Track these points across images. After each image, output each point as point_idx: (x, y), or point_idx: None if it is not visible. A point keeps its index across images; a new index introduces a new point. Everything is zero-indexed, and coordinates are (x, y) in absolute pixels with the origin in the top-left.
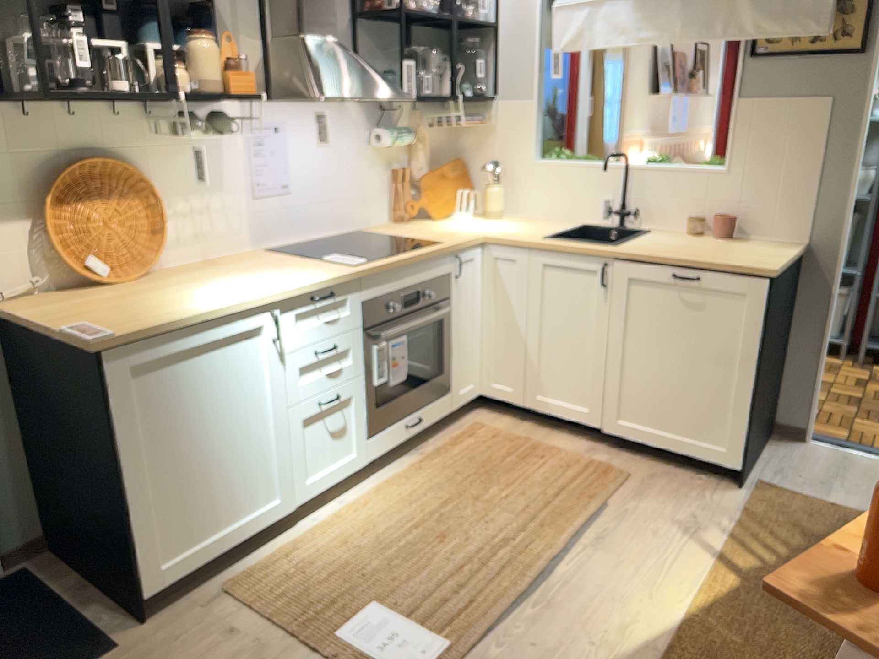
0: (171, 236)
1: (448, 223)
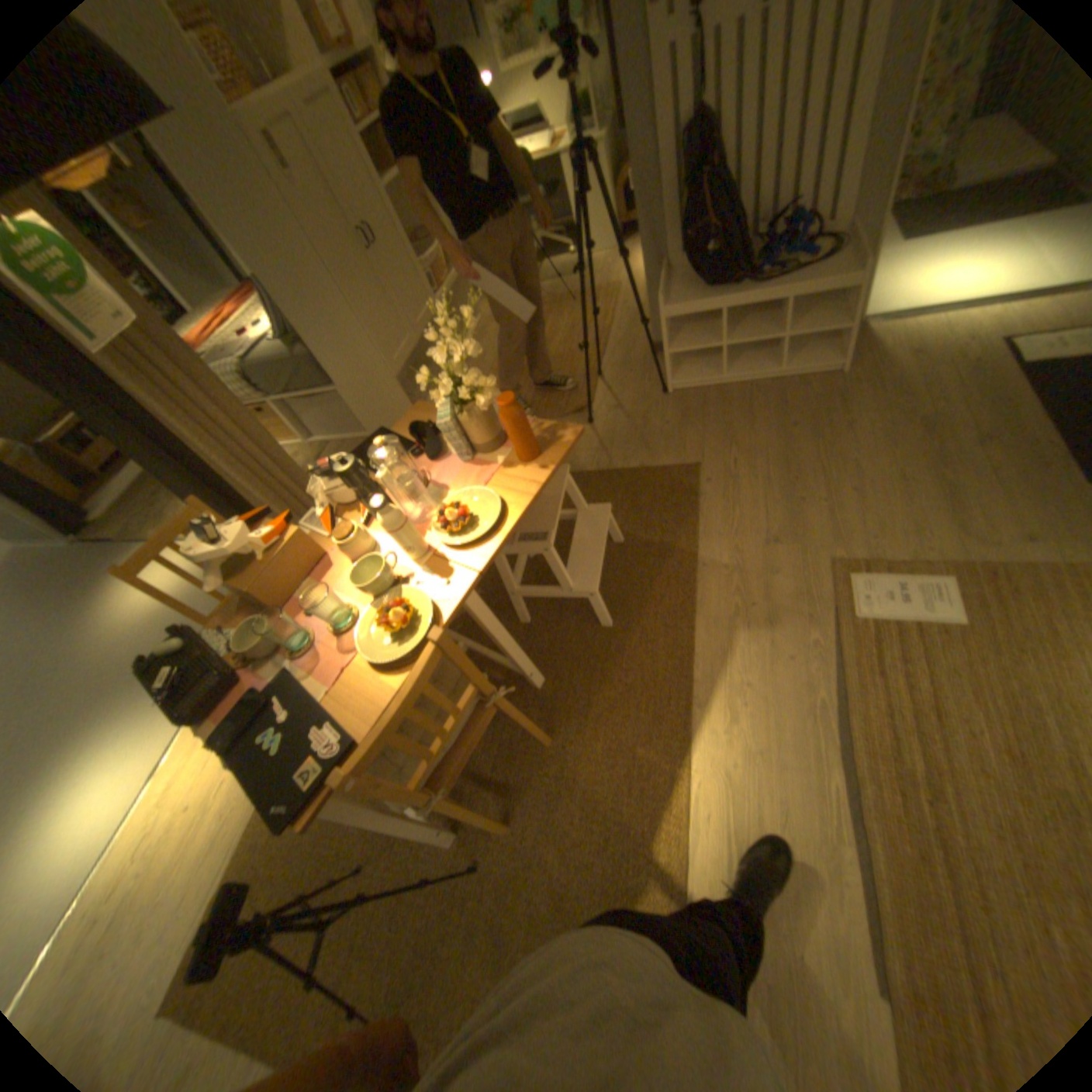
0: None
1: None
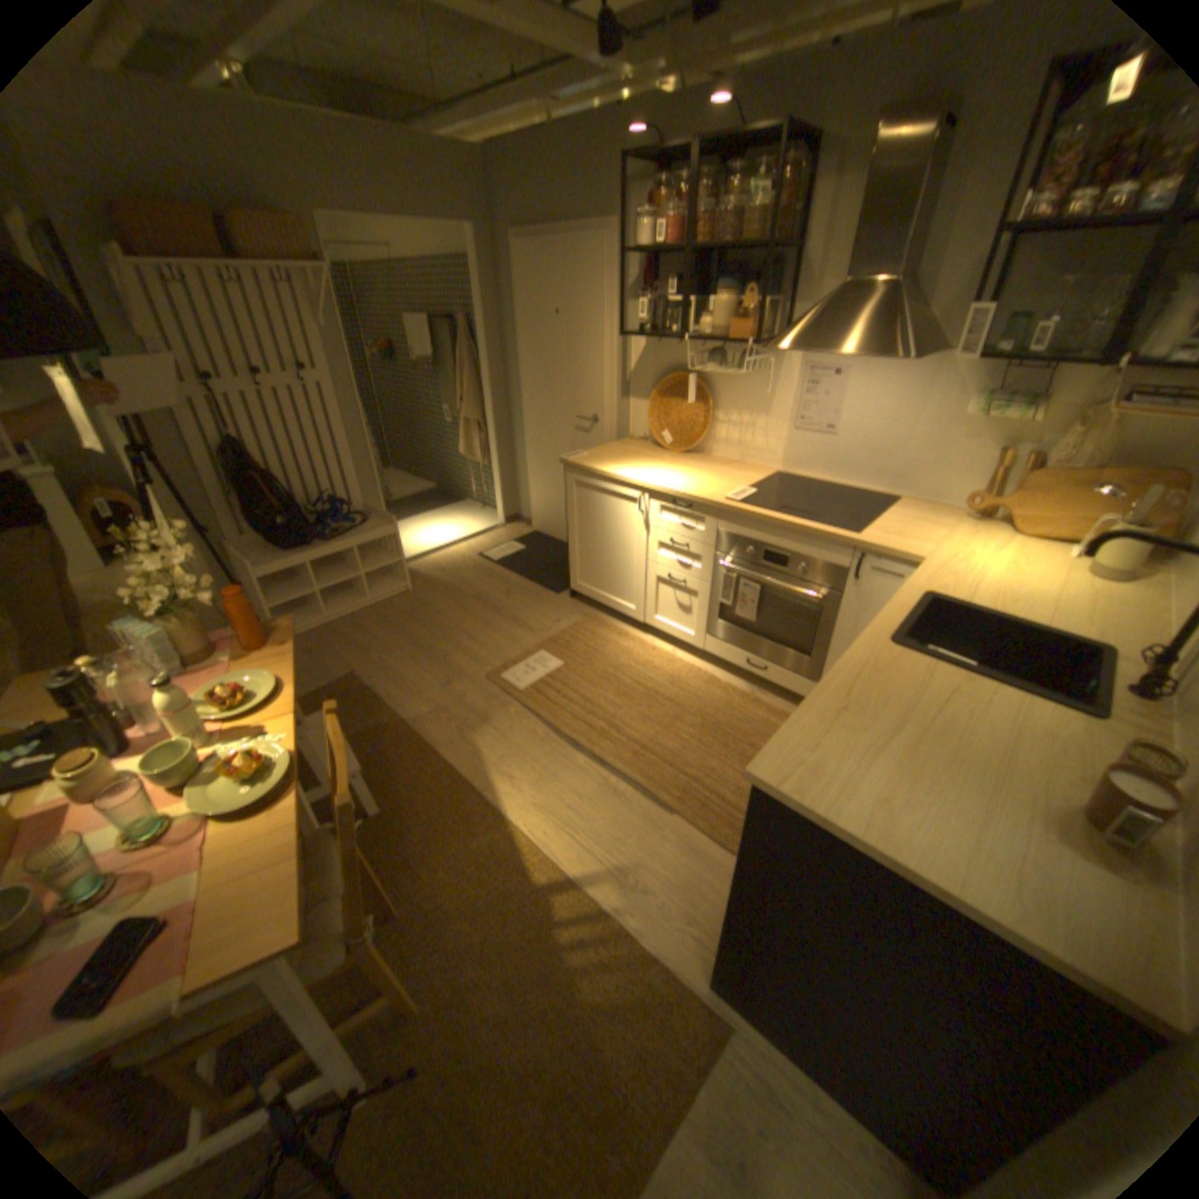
0: (722, 436)
1: (1003, 542)
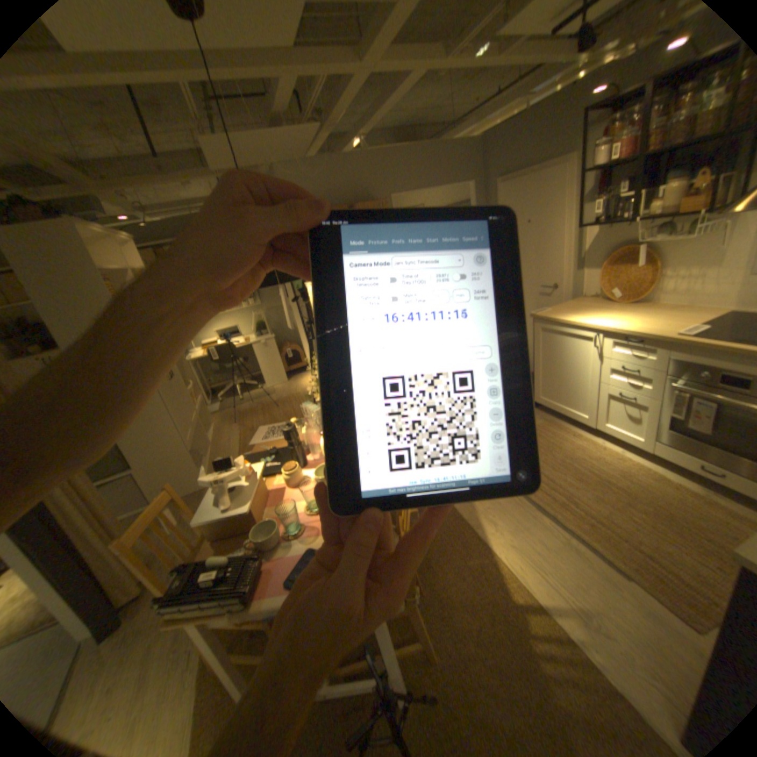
0: (670, 287)
1: None
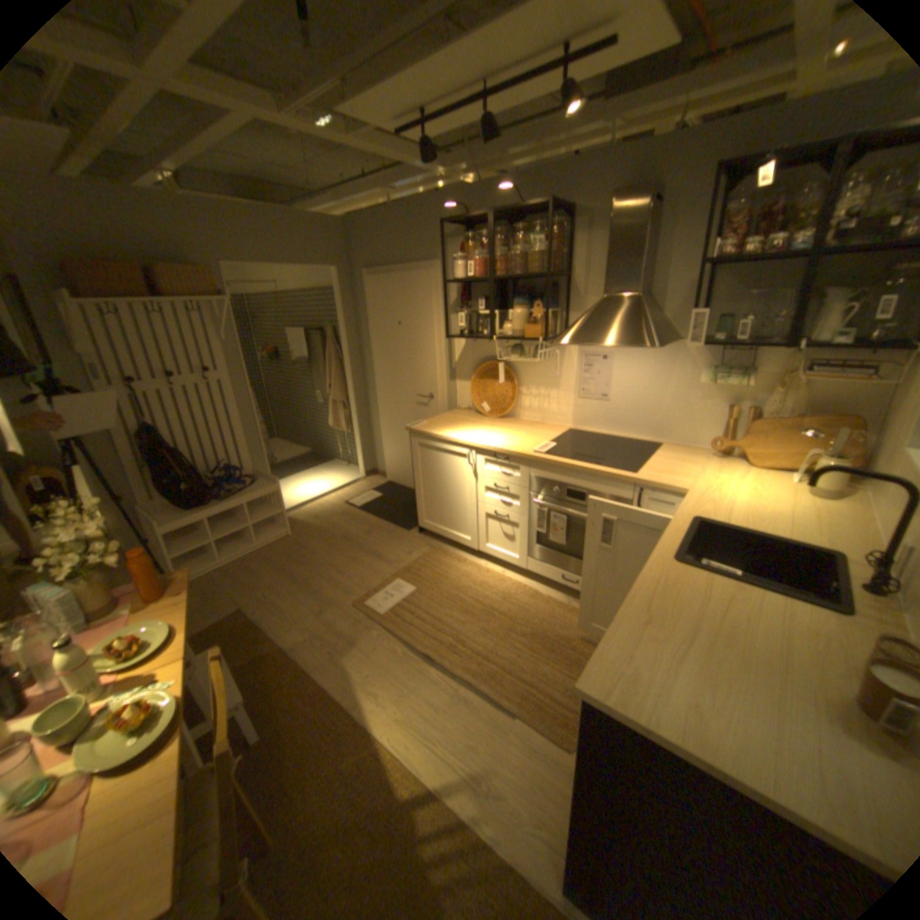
0: (526, 404)
1: (742, 473)
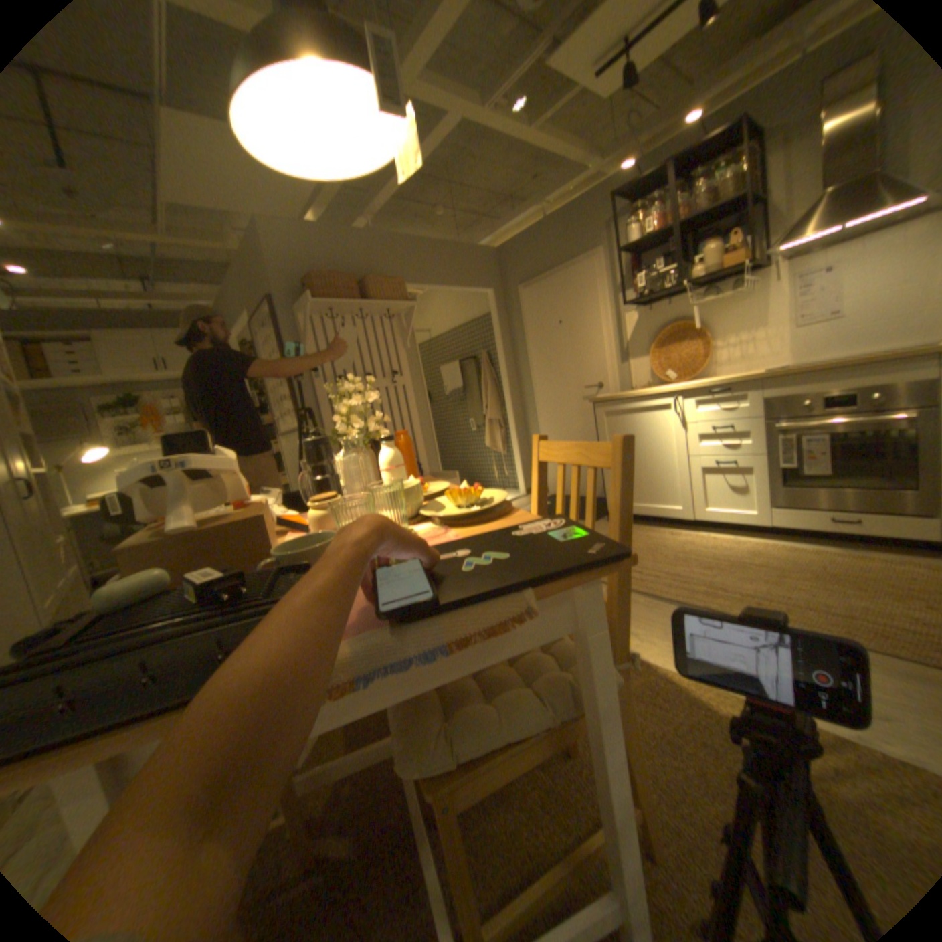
0: (723, 358)
1: None
